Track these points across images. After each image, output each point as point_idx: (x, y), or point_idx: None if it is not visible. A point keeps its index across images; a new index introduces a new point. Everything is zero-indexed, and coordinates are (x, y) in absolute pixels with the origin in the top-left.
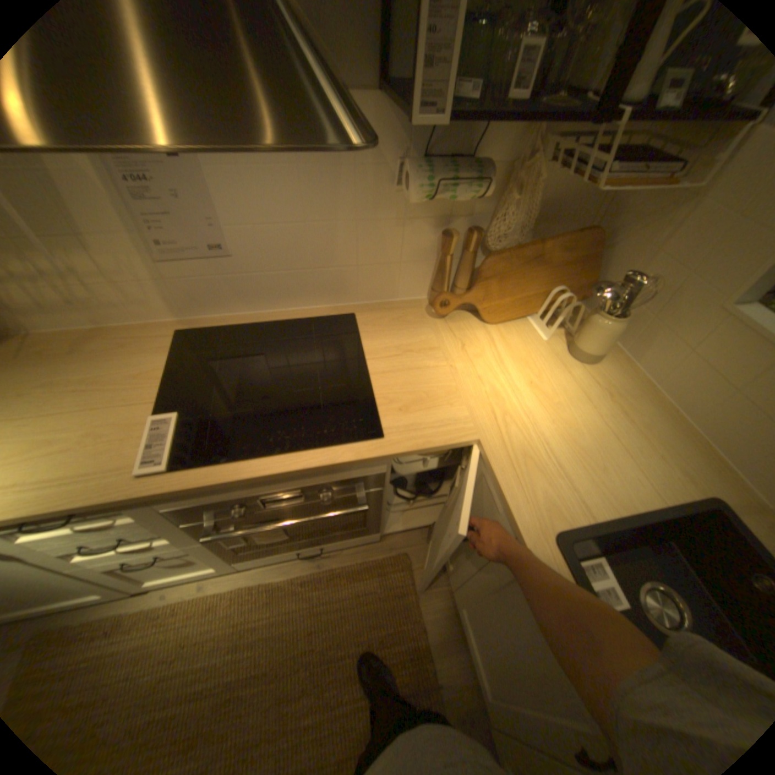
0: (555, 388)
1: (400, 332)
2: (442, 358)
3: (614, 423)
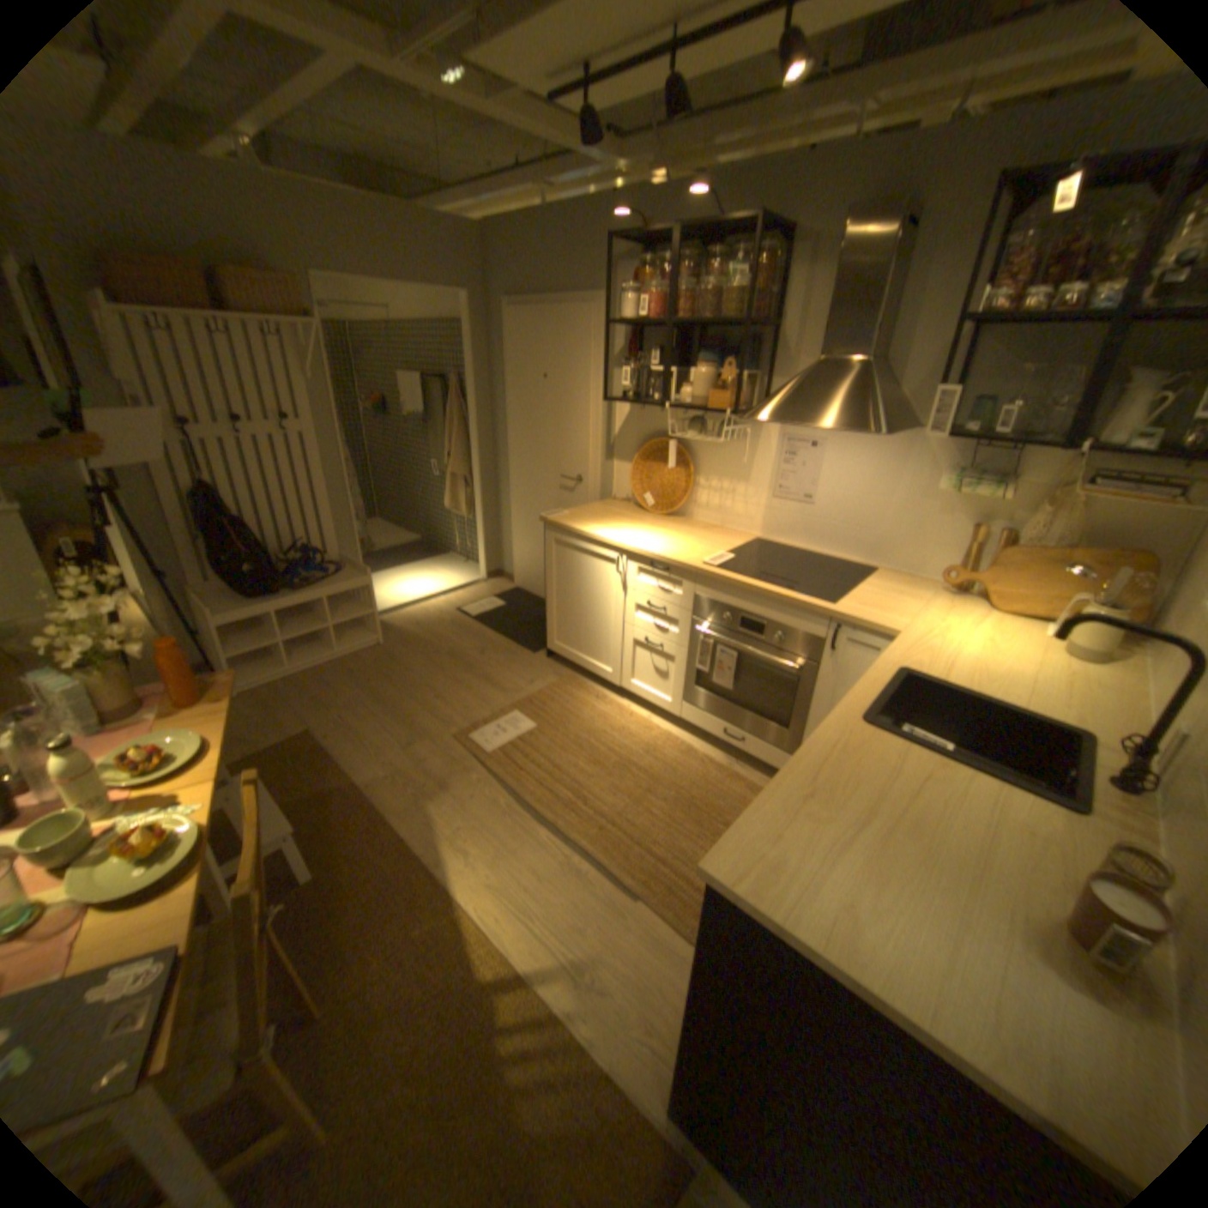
0: (1014, 652)
1: (905, 588)
2: (924, 606)
3: (1049, 684)
